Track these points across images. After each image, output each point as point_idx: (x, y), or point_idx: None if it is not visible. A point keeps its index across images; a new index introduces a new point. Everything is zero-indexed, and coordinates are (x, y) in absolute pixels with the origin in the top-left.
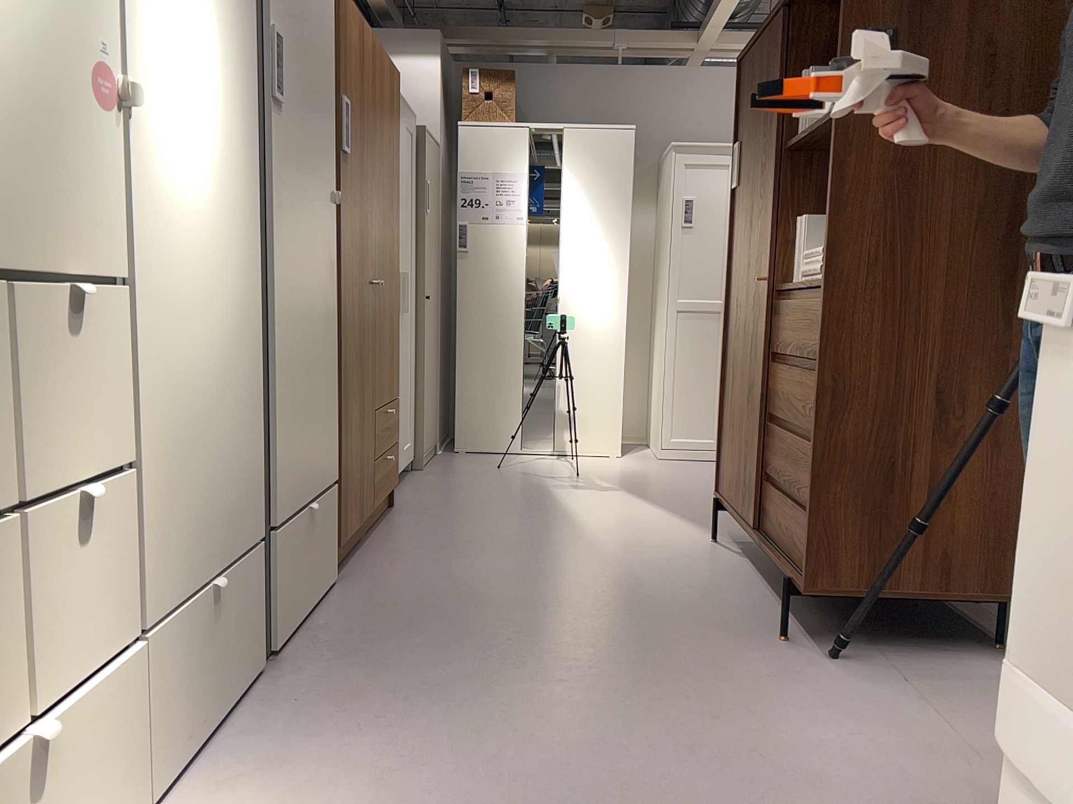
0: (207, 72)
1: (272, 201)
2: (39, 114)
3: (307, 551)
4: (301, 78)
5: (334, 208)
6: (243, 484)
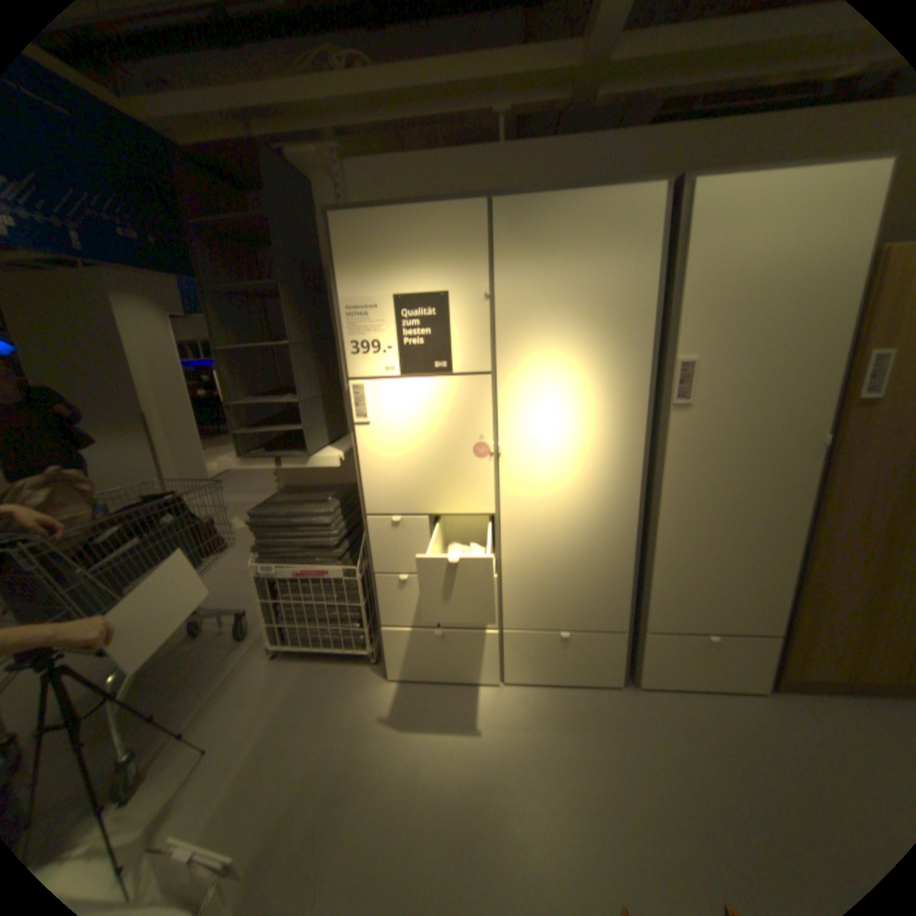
0: (579, 417)
1: (669, 464)
2: (450, 468)
3: (708, 660)
4: (746, 372)
5: (825, 449)
6: (607, 603)
